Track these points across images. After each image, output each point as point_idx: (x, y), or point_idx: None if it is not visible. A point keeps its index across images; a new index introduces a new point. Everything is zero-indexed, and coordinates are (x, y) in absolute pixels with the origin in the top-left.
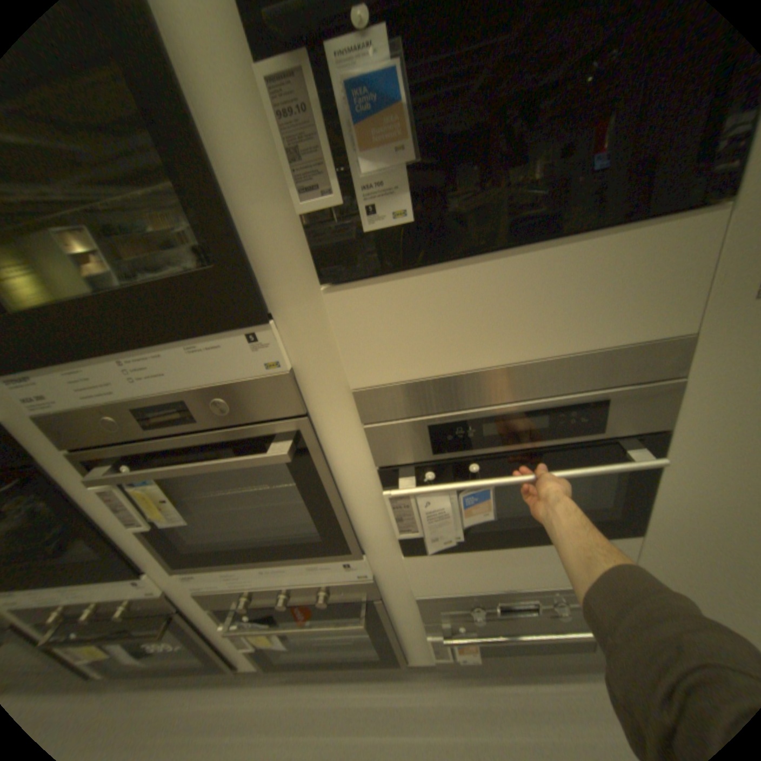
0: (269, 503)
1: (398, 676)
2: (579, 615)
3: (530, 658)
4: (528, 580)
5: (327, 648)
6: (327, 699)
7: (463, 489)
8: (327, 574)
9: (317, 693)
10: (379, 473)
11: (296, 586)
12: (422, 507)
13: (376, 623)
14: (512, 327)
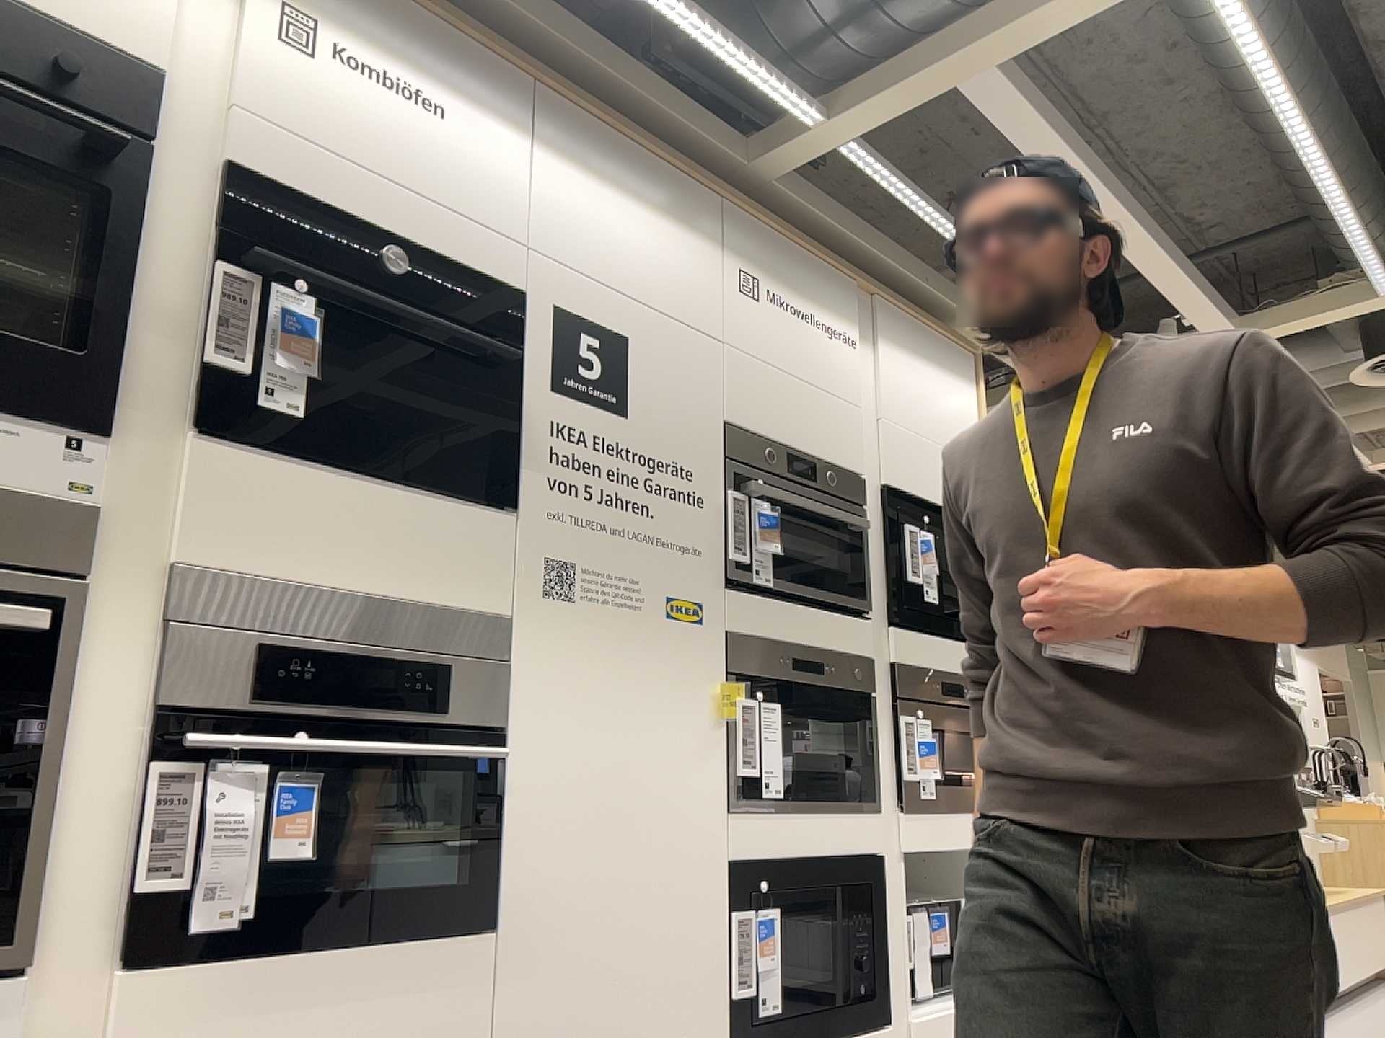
0: None
1: None
2: None
3: None
4: None
5: None
6: None
7: (291, 746)
8: None
9: None
10: (156, 722)
11: None
12: (207, 805)
13: None
14: (367, 551)
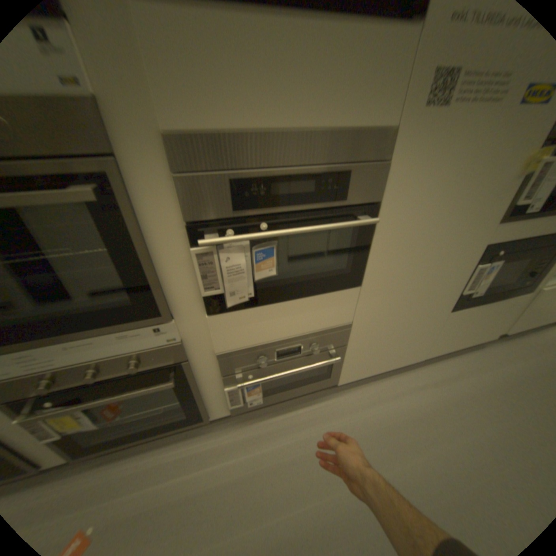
0: (74, 272)
1: (201, 431)
2: (323, 351)
3: (292, 395)
4: (295, 327)
5: (139, 424)
6: (140, 463)
7: (256, 238)
8: (138, 340)
9: (130, 463)
10: (188, 229)
11: (107, 358)
12: (223, 263)
13: (183, 380)
14: (295, 92)
